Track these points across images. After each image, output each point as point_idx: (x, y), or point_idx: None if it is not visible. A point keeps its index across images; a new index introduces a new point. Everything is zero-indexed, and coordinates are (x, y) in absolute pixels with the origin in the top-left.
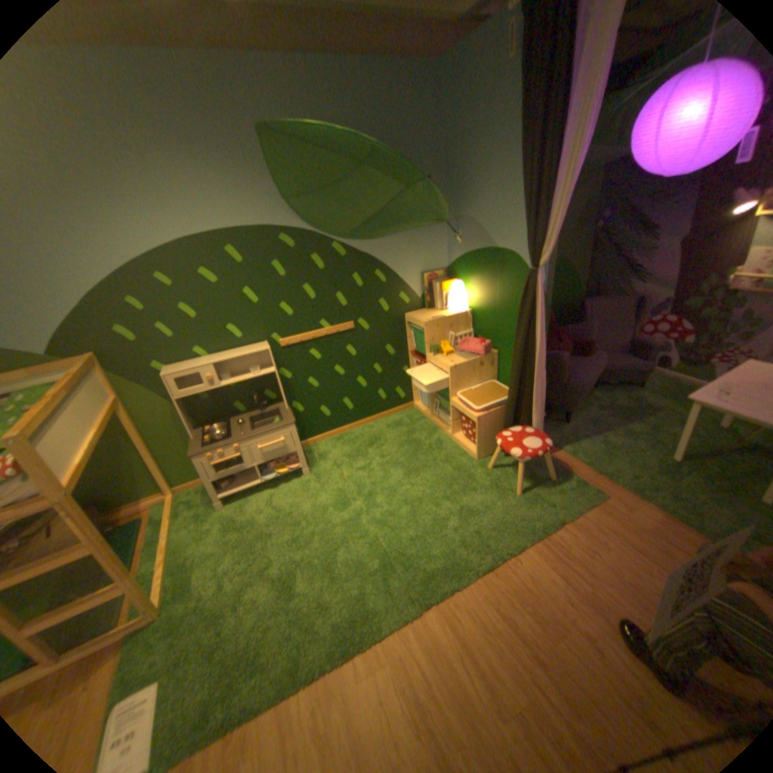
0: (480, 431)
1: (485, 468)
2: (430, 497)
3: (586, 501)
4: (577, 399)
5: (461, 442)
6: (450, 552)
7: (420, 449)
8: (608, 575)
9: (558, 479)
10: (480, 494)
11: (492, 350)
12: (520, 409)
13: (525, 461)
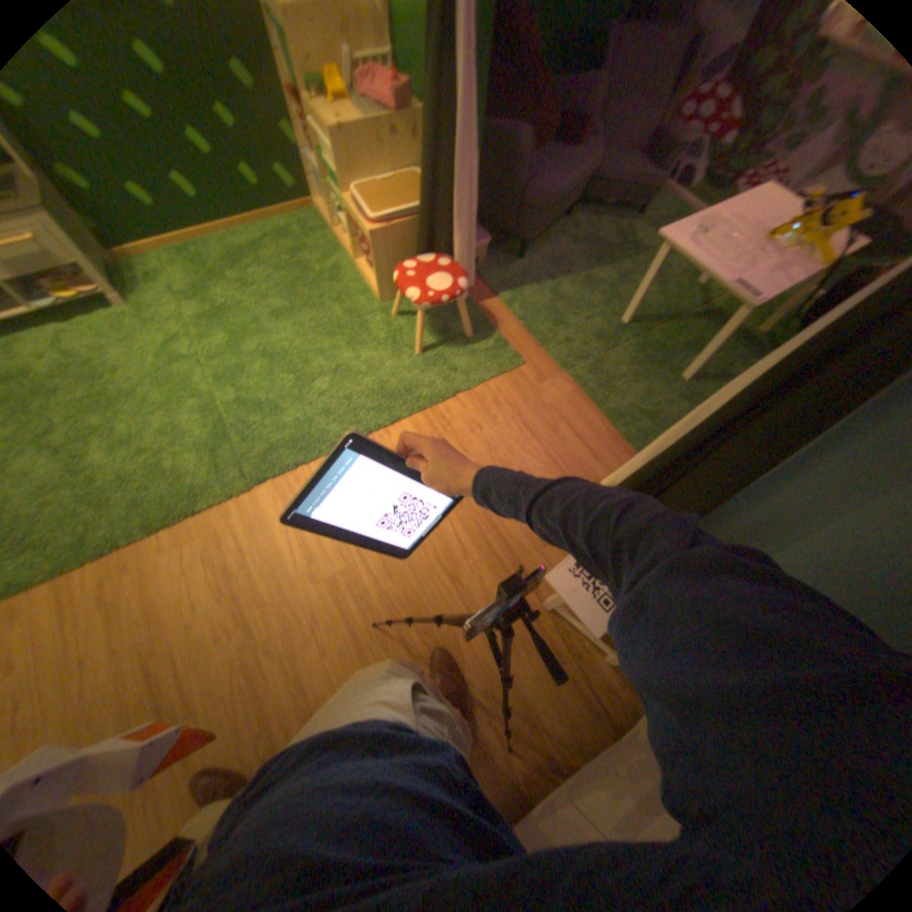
0: (379, 258)
1: (387, 315)
2: (300, 350)
3: (494, 367)
4: (535, 221)
5: (364, 274)
6: (305, 421)
7: (305, 280)
8: (480, 451)
9: (474, 337)
10: (368, 351)
11: (415, 104)
12: (436, 226)
13: (423, 309)
